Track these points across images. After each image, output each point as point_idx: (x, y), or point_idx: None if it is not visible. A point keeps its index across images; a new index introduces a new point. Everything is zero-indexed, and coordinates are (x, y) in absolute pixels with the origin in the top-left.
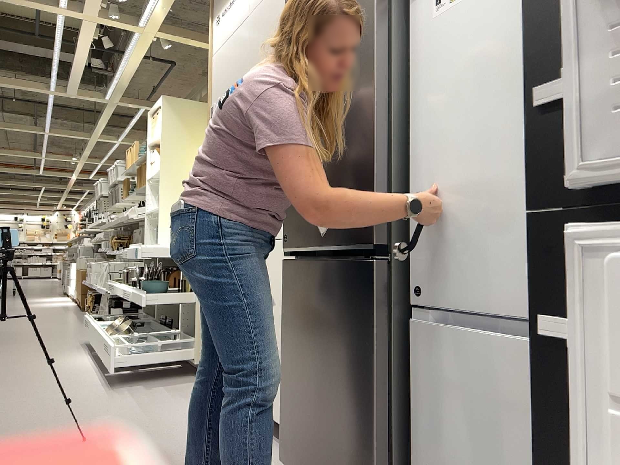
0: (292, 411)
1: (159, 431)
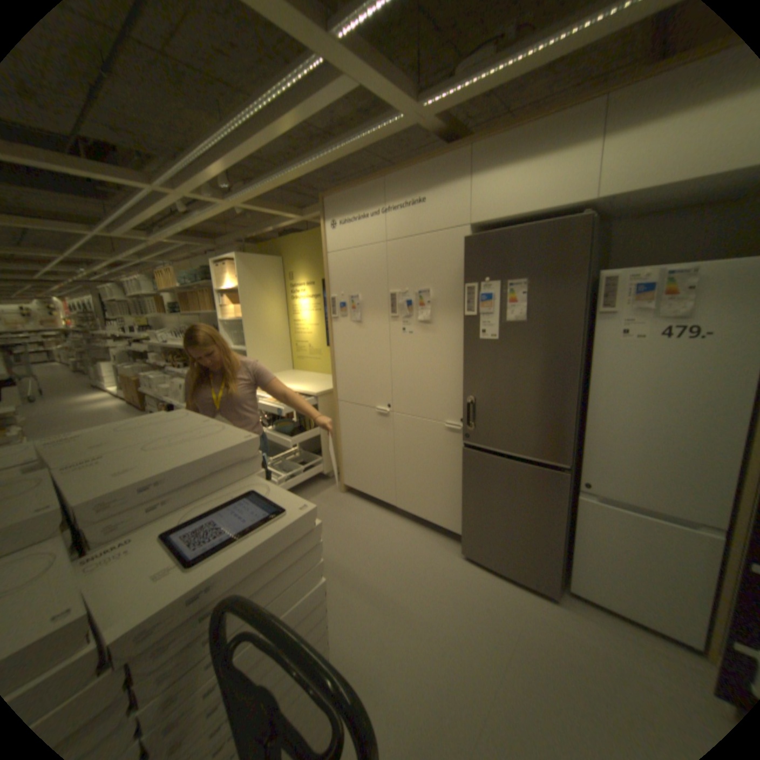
0: (472, 529)
1: (358, 543)
